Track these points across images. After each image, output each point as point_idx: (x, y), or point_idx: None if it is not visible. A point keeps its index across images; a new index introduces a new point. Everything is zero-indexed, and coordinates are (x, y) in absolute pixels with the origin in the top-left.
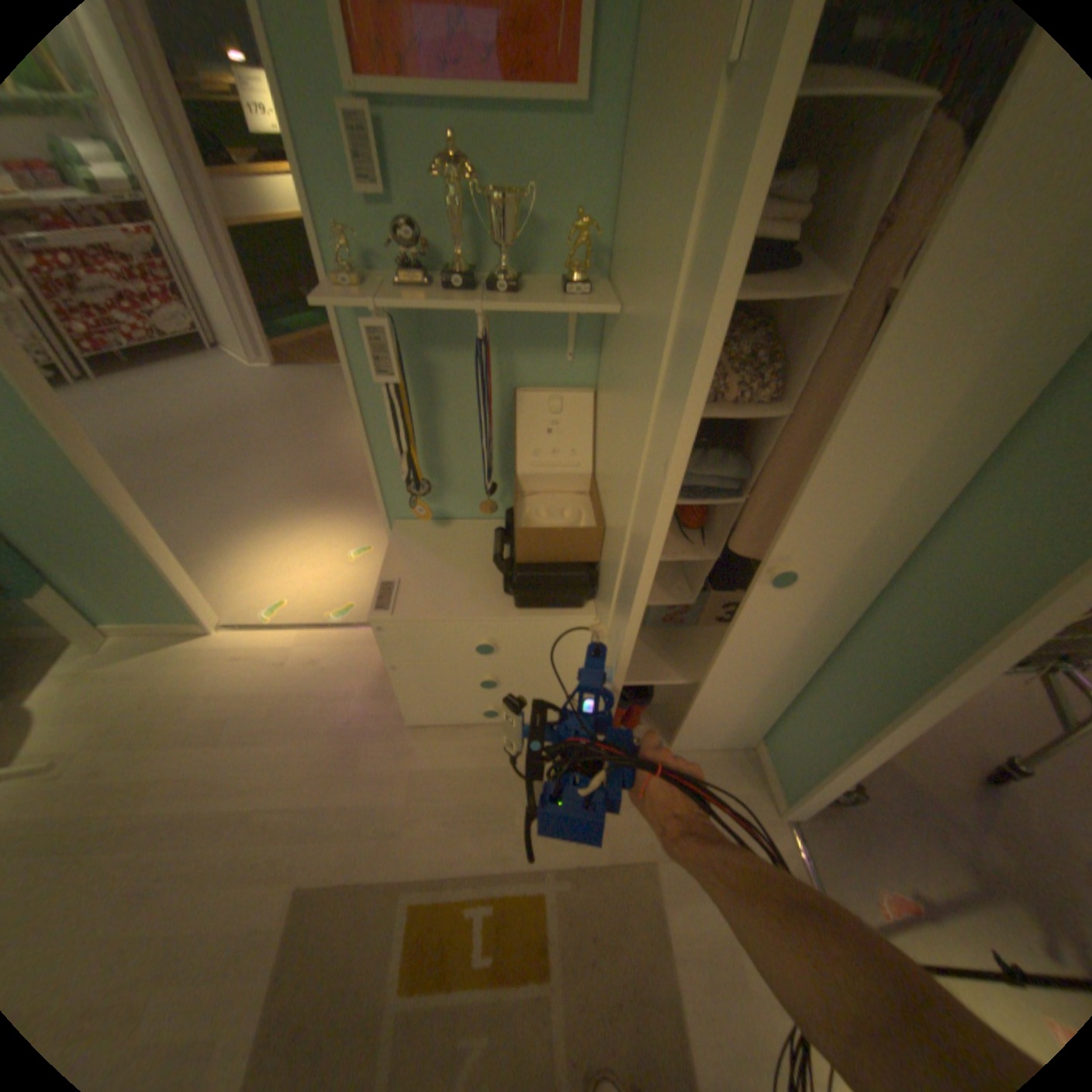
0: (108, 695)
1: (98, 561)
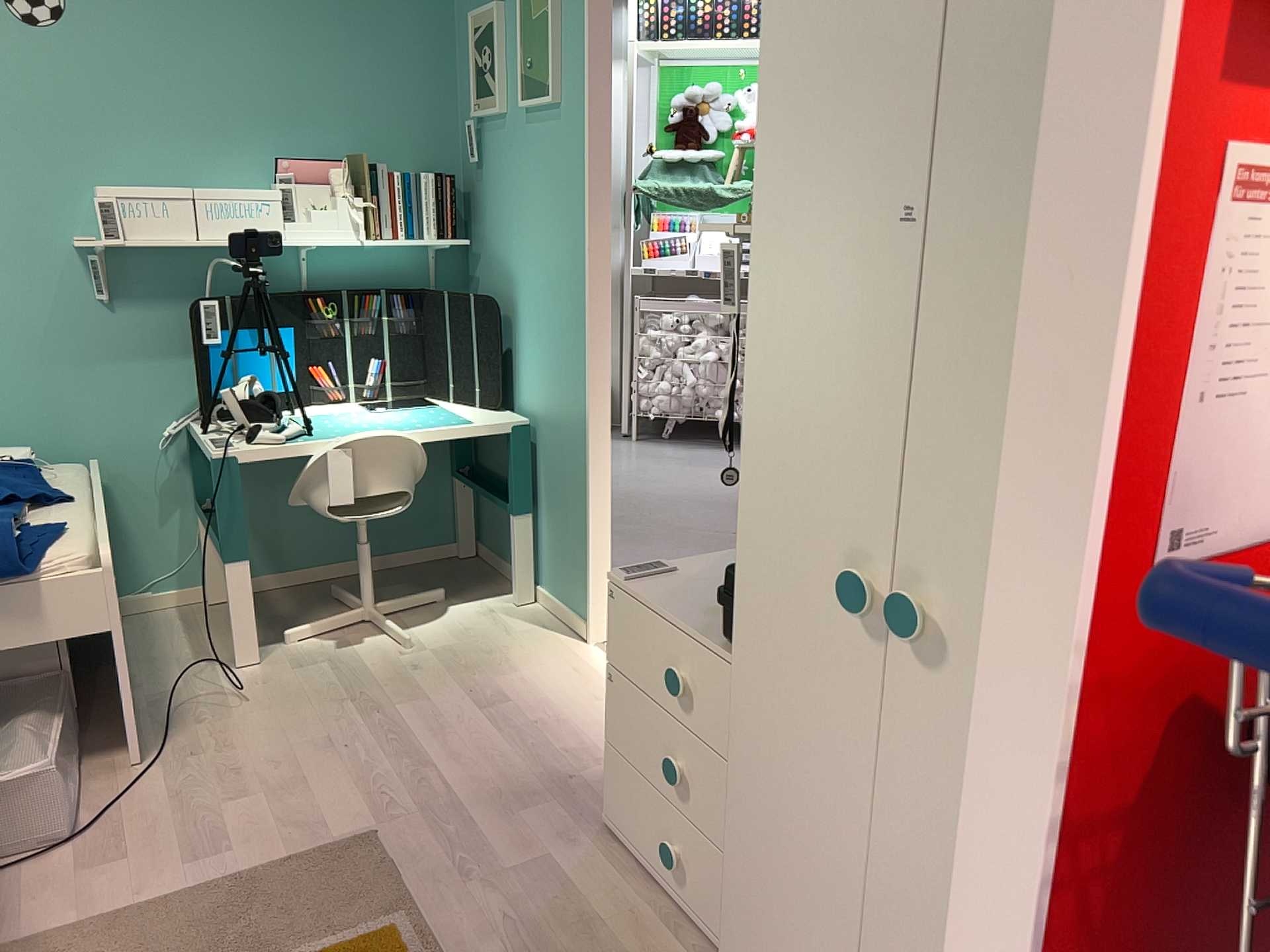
0: (484, 634)
1: (563, 505)
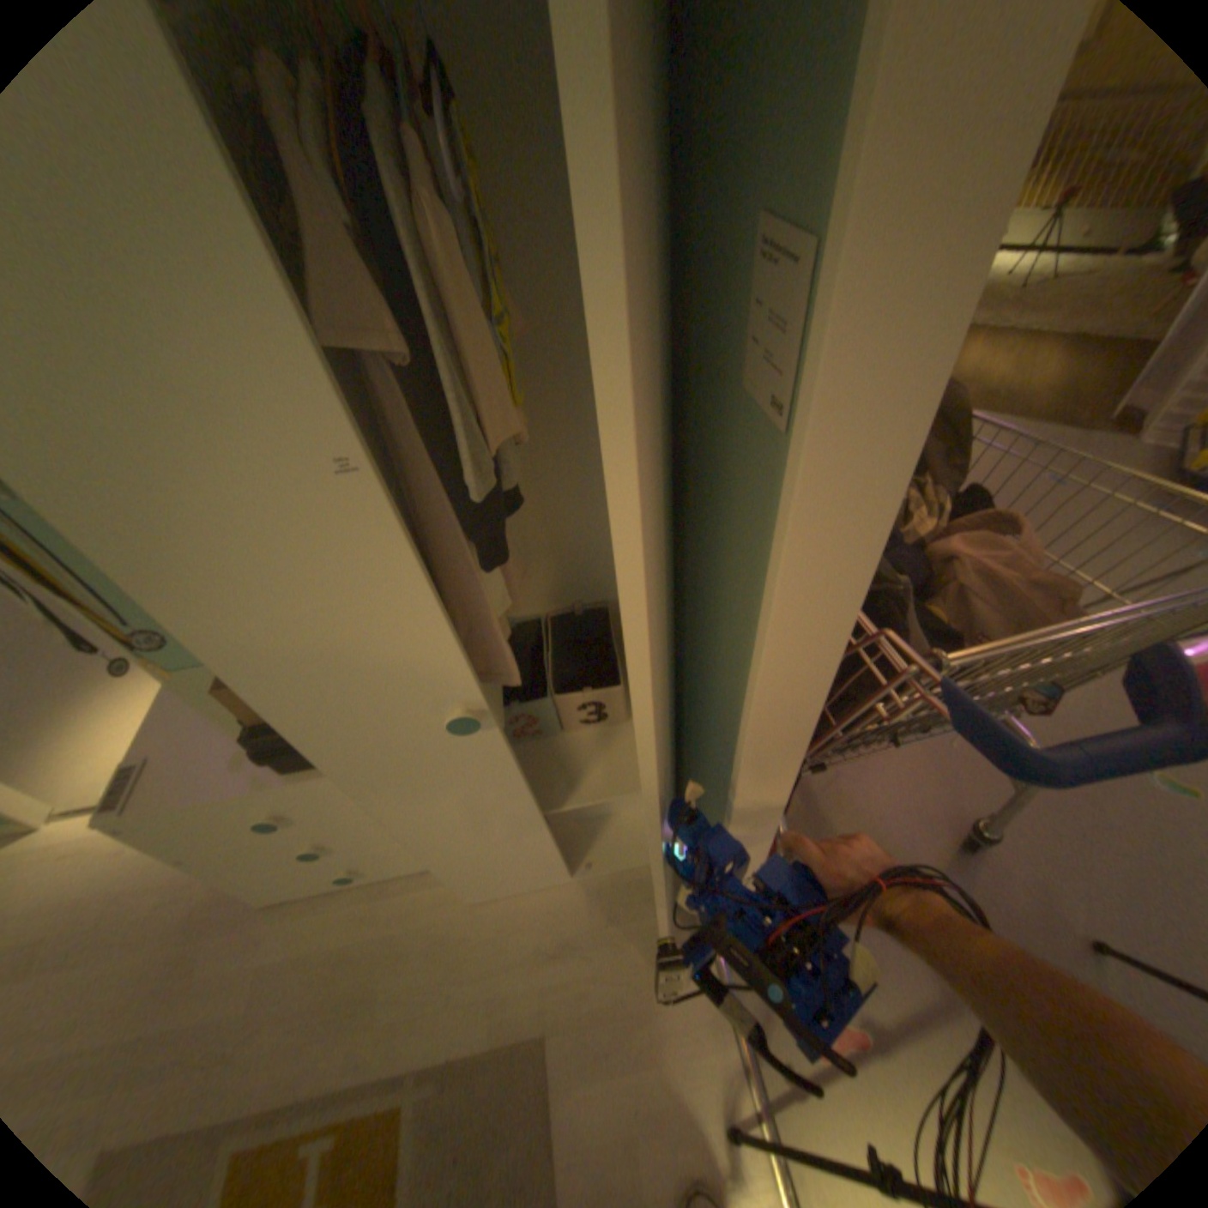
0: None
1: None
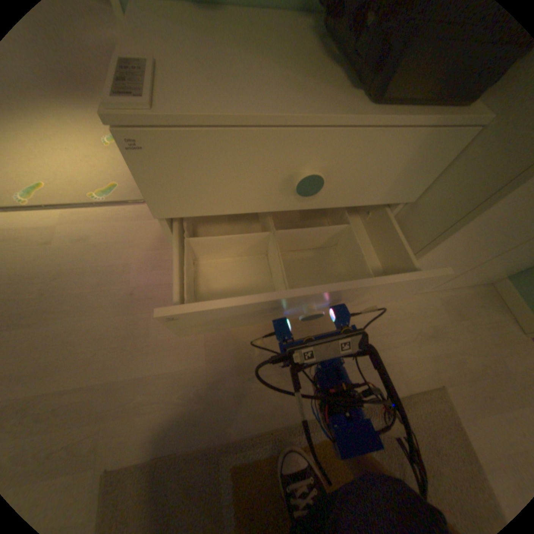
0: None
1: None
